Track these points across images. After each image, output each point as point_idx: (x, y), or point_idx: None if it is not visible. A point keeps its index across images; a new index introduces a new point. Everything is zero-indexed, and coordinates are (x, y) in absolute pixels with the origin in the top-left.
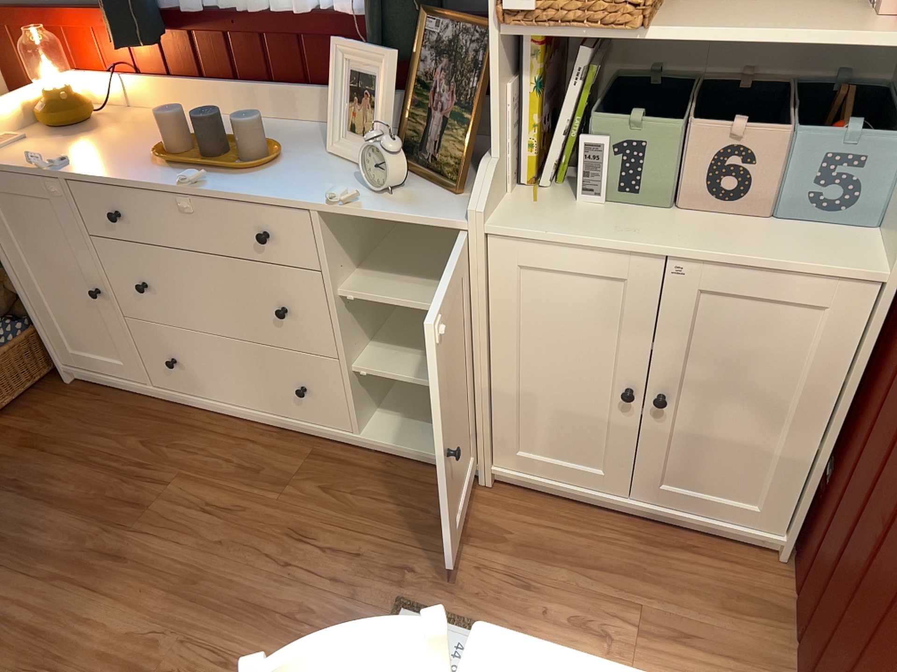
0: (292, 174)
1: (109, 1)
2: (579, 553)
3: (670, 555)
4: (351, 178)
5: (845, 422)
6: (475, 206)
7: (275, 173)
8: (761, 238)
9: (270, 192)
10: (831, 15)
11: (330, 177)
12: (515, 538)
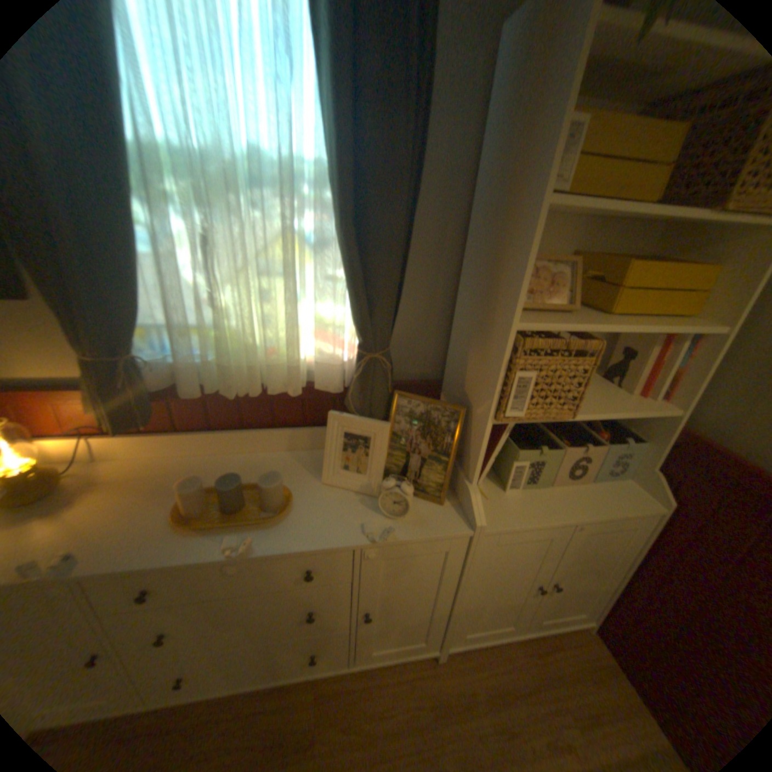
0: (307, 511)
1: (79, 384)
2: (520, 691)
3: (557, 662)
4: (357, 504)
5: (641, 571)
6: (478, 520)
7: (293, 513)
8: (604, 497)
9: (308, 539)
10: (606, 386)
11: (340, 507)
12: (485, 701)
